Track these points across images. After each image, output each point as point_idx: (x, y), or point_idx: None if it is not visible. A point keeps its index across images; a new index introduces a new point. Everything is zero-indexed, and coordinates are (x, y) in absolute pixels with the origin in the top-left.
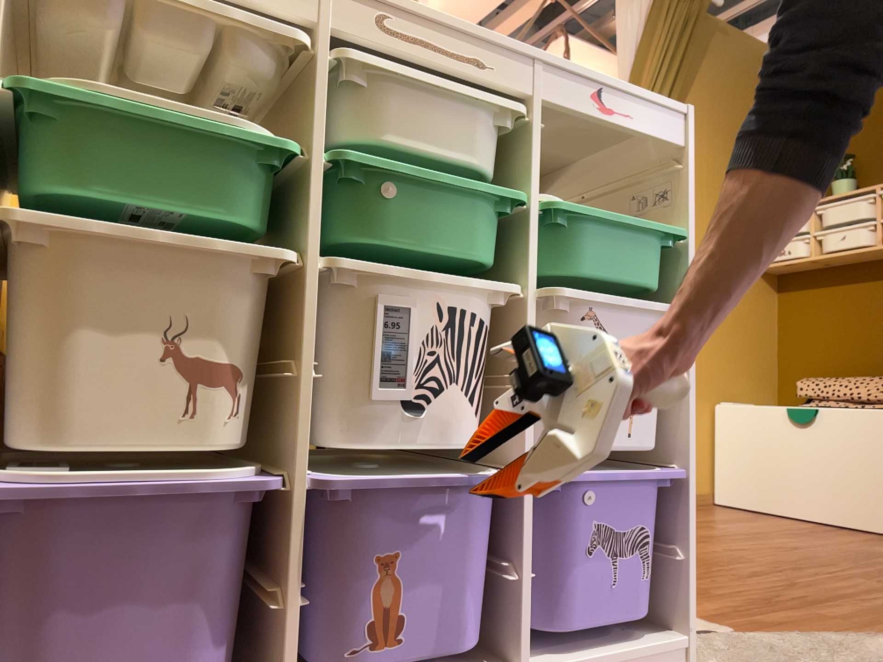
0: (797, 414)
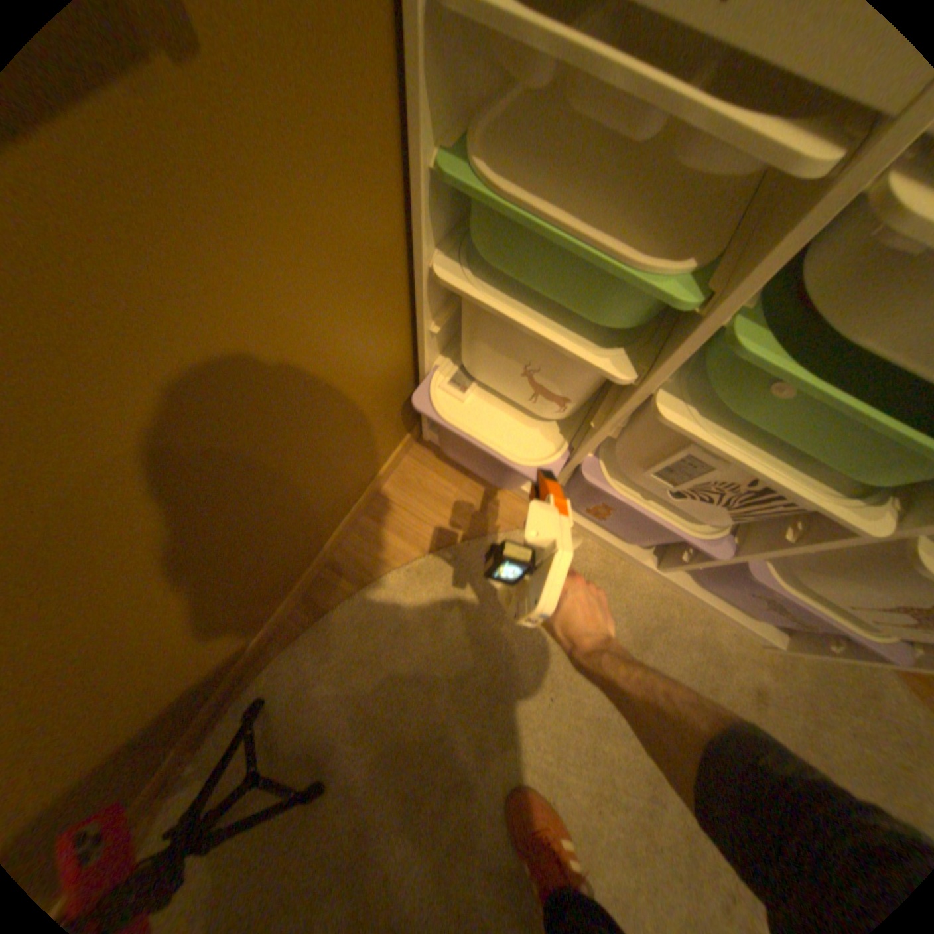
0: None
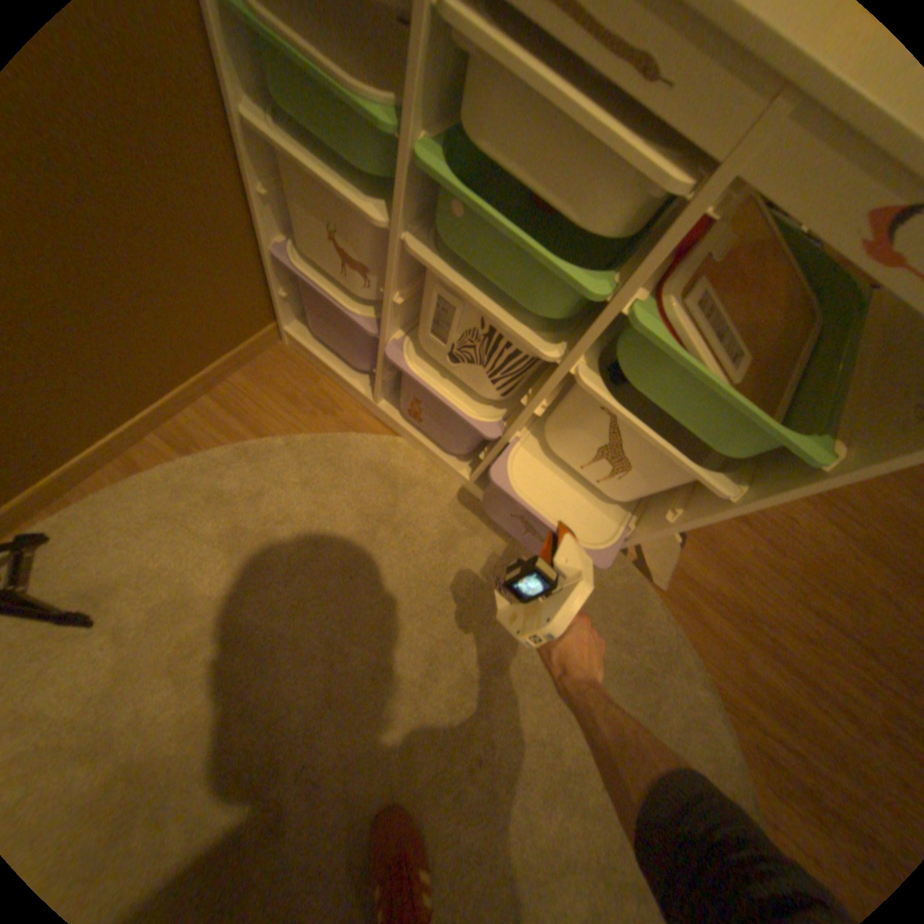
0: None
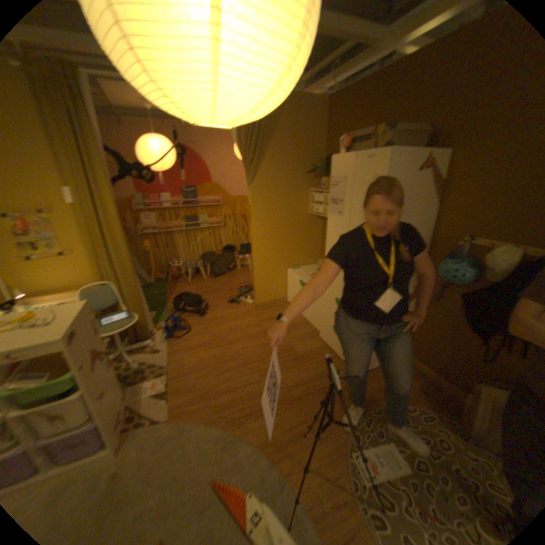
0: (301, 286)
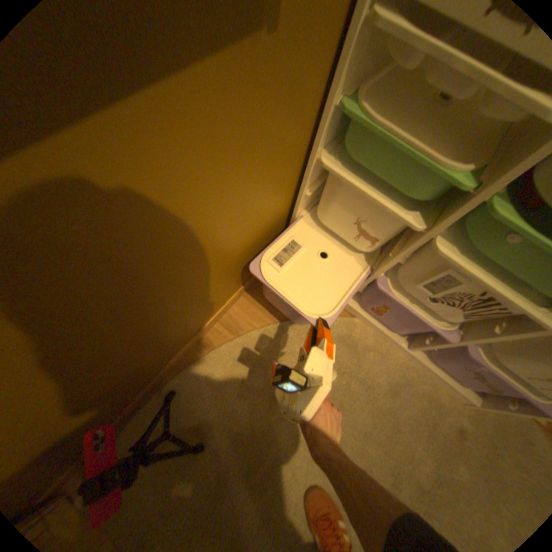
0: None
